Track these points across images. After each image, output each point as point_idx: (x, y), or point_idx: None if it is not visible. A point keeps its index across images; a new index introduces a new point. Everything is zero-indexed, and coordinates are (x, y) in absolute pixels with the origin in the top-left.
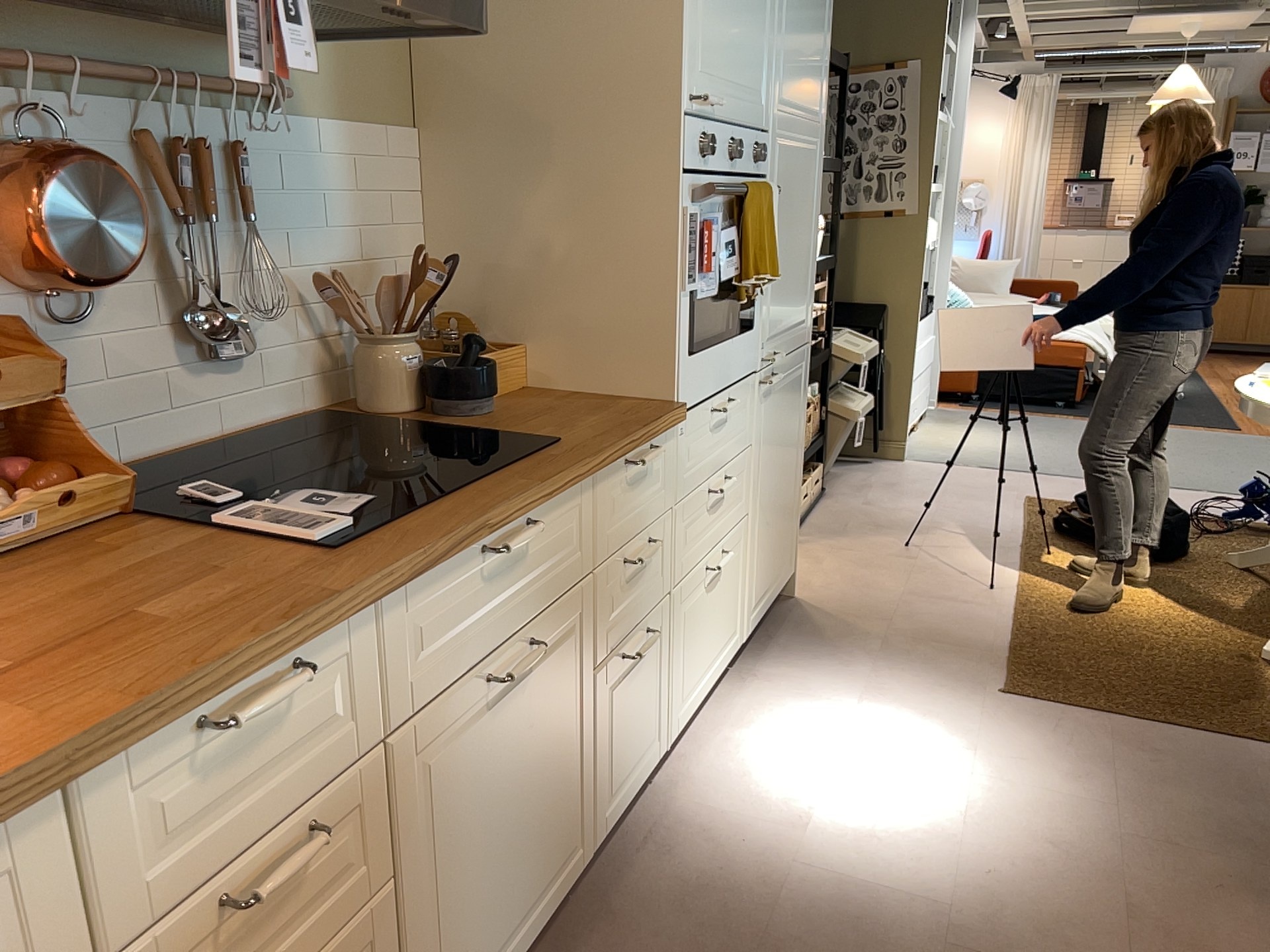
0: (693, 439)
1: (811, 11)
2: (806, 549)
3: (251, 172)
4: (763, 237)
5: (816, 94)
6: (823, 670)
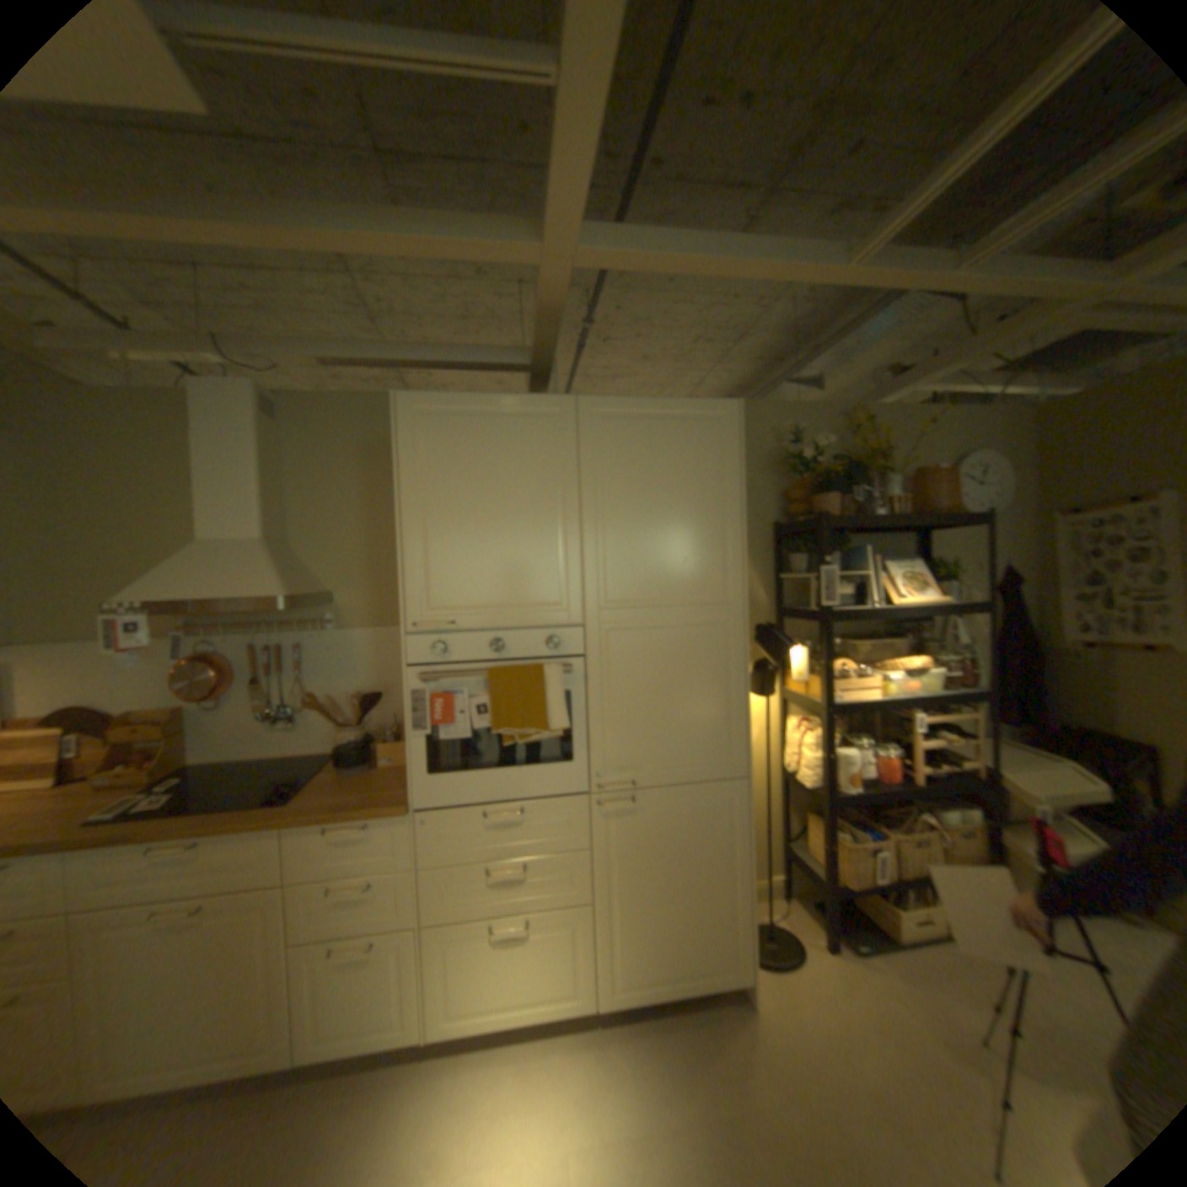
0: (446, 831)
1: (671, 529)
2: (859, 979)
3: (298, 656)
4: (515, 704)
5: (705, 583)
6: (647, 1094)
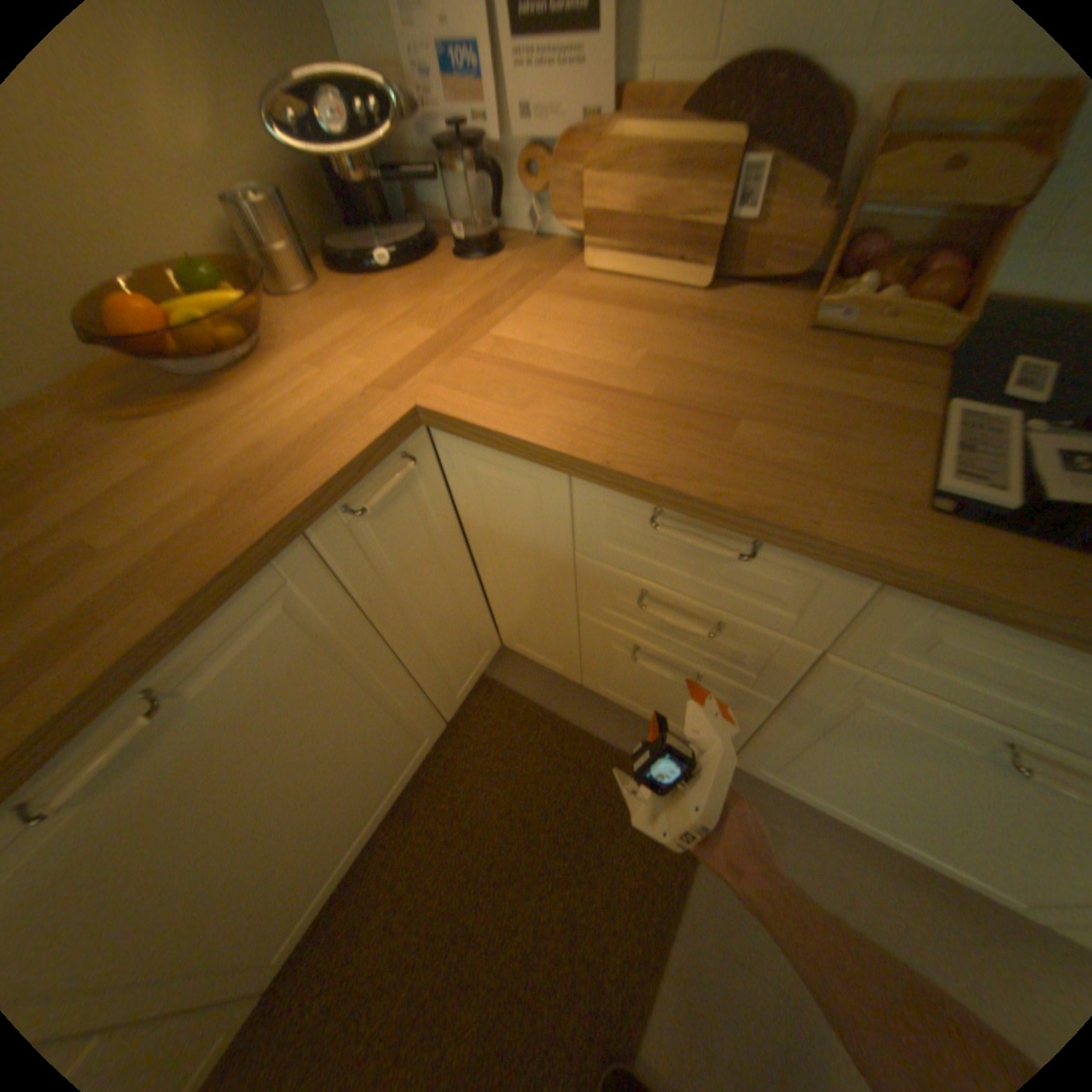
0: None
1: None
2: None
3: None
4: None
5: None
6: None
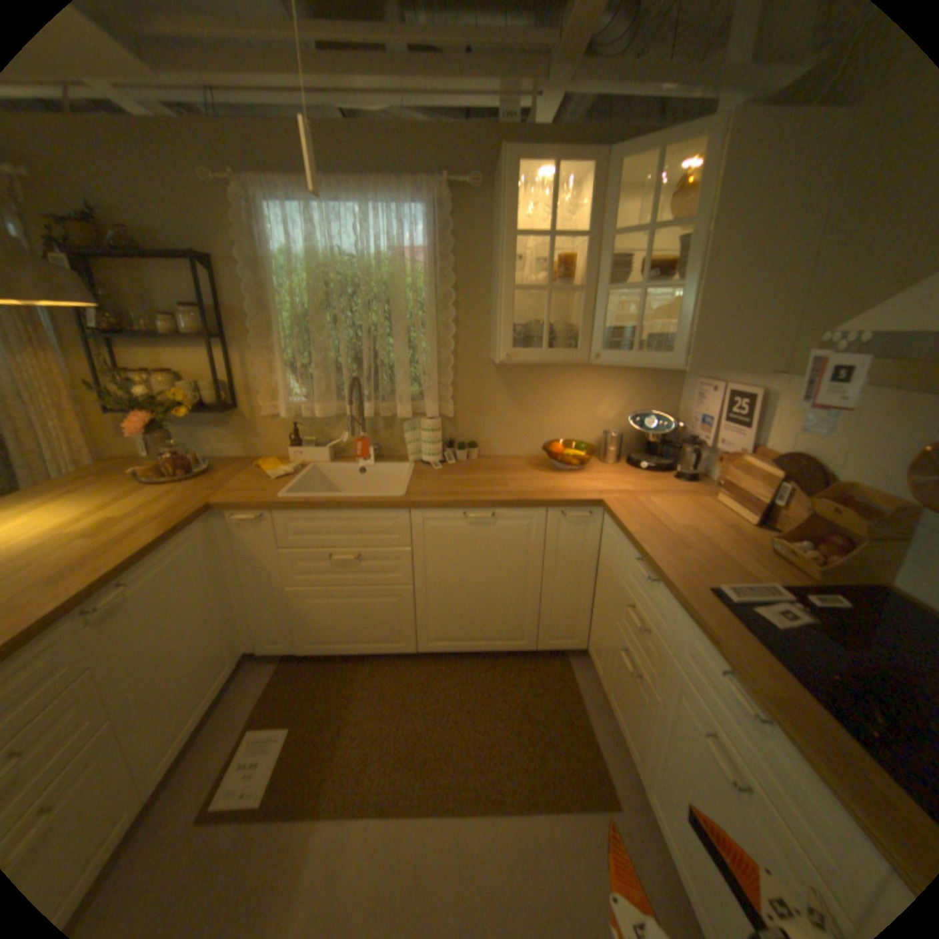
0: None
1: None
2: None
3: None
4: None
5: None
6: None
